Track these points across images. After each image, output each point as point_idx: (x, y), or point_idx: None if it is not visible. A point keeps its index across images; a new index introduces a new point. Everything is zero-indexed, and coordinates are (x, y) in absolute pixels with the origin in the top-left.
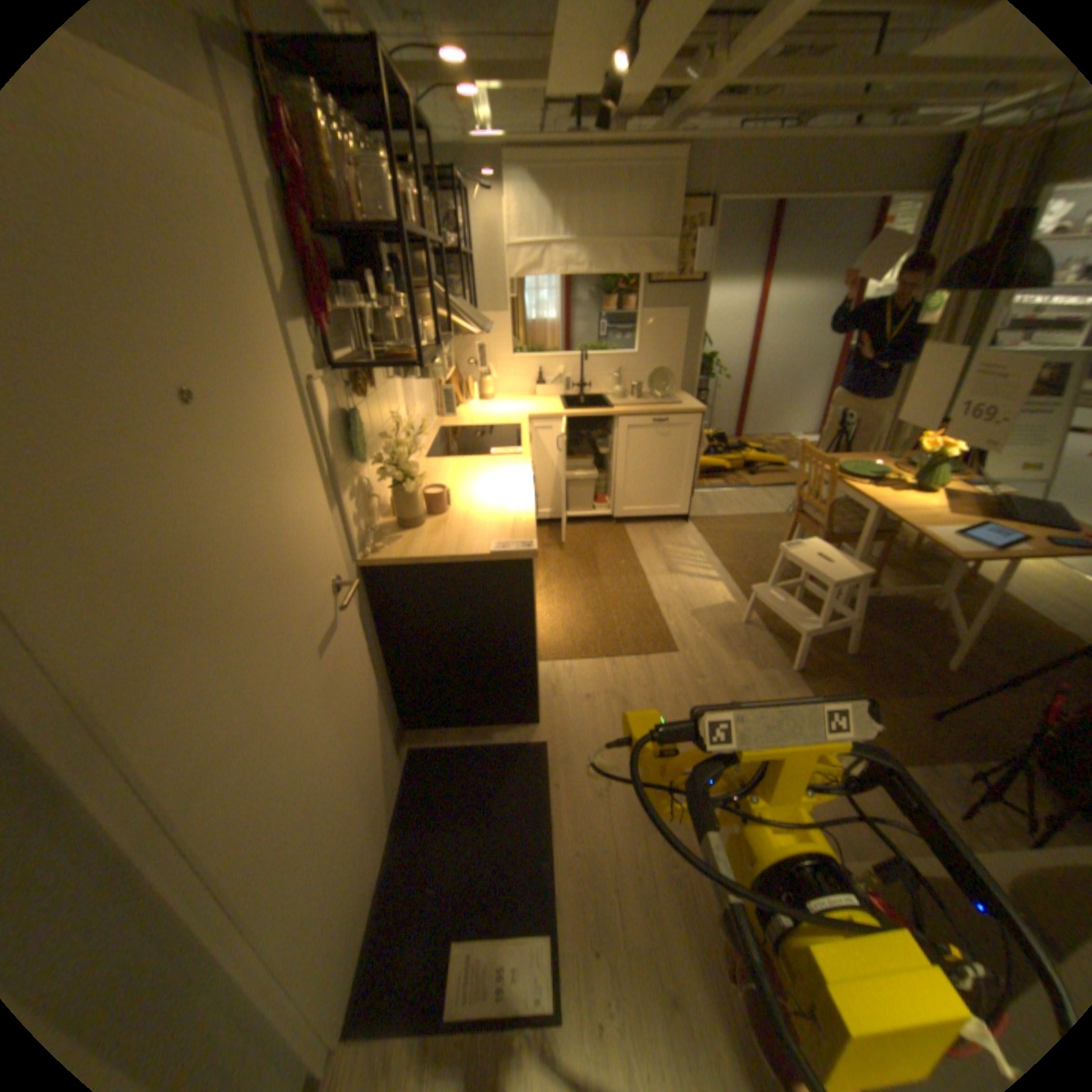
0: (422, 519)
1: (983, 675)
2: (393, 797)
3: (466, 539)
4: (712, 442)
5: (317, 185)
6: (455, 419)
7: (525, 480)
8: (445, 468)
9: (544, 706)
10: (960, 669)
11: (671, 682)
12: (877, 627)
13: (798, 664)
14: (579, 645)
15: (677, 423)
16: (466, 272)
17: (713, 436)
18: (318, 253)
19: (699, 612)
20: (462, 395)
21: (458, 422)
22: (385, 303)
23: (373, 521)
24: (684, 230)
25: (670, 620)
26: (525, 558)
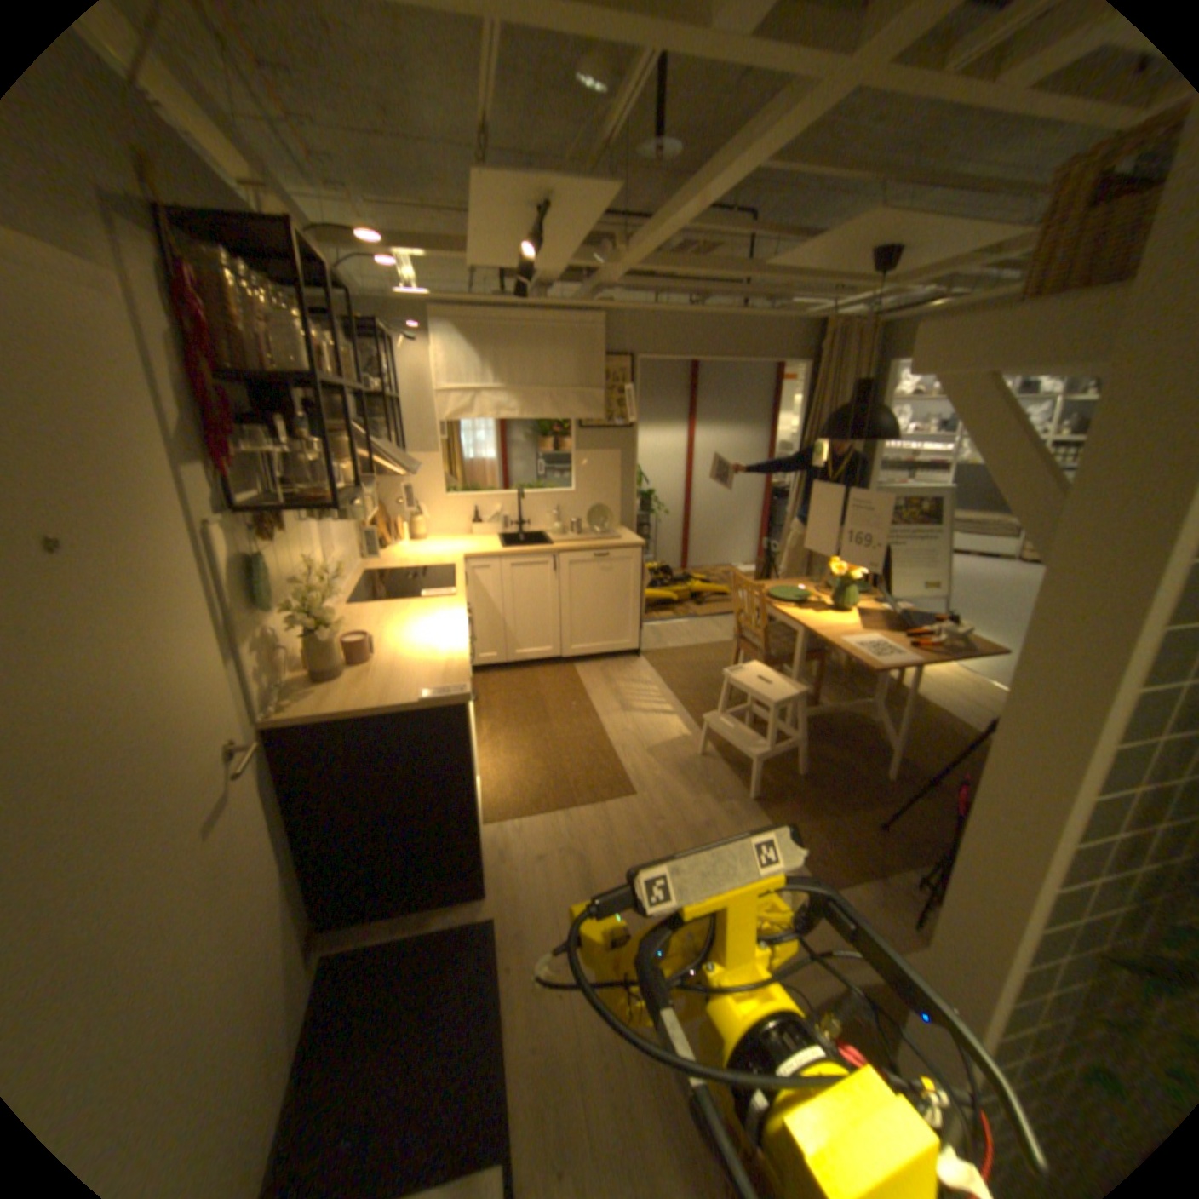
0: (342, 668)
1: (918, 780)
2: (302, 1019)
3: (393, 685)
4: (660, 573)
5: (226, 336)
6: (384, 560)
7: (461, 619)
8: (371, 611)
9: (492, 874)
10: (899, 776)
11: (632, 825)
12: (824, 743)
13: (755, 790)
14: (531, 797)
15: (621, 556)
16: (394, 413)
17: (660, 568)
18: (224, 397)
19: (656, 747)
20: (392, 534)
21: (387, 562)
22: (300, 444)
23: (282, 674)
24: (611, 380)
25: (627, 758)
26: (459, 700)
